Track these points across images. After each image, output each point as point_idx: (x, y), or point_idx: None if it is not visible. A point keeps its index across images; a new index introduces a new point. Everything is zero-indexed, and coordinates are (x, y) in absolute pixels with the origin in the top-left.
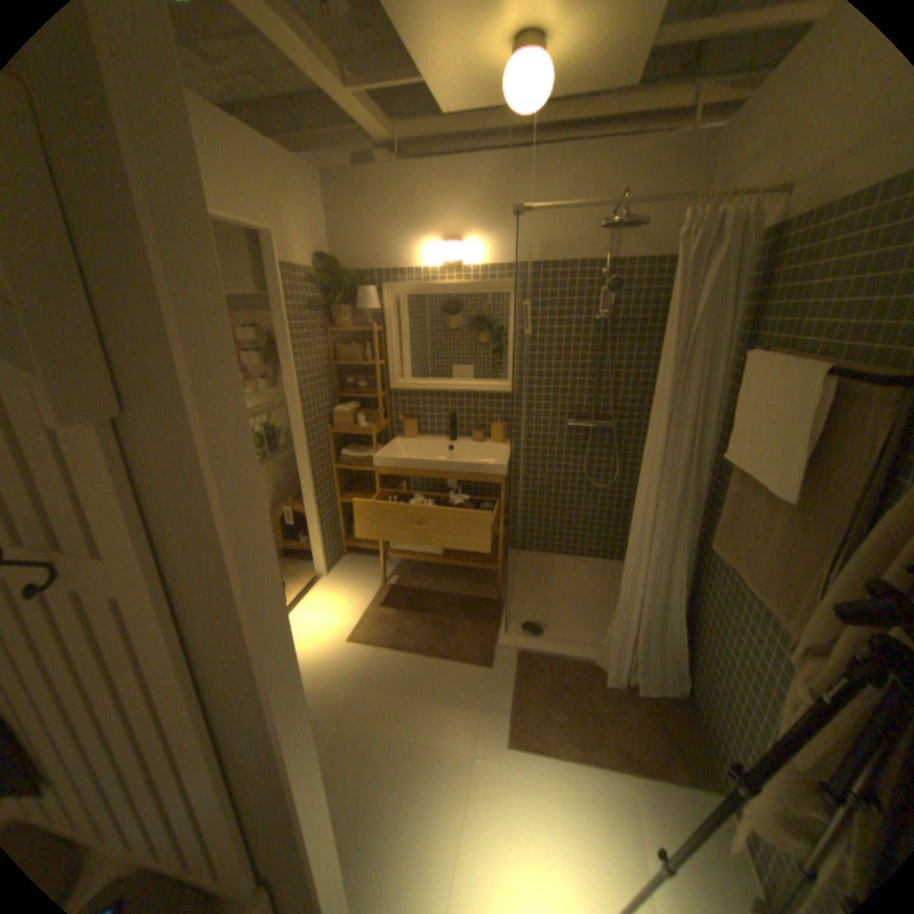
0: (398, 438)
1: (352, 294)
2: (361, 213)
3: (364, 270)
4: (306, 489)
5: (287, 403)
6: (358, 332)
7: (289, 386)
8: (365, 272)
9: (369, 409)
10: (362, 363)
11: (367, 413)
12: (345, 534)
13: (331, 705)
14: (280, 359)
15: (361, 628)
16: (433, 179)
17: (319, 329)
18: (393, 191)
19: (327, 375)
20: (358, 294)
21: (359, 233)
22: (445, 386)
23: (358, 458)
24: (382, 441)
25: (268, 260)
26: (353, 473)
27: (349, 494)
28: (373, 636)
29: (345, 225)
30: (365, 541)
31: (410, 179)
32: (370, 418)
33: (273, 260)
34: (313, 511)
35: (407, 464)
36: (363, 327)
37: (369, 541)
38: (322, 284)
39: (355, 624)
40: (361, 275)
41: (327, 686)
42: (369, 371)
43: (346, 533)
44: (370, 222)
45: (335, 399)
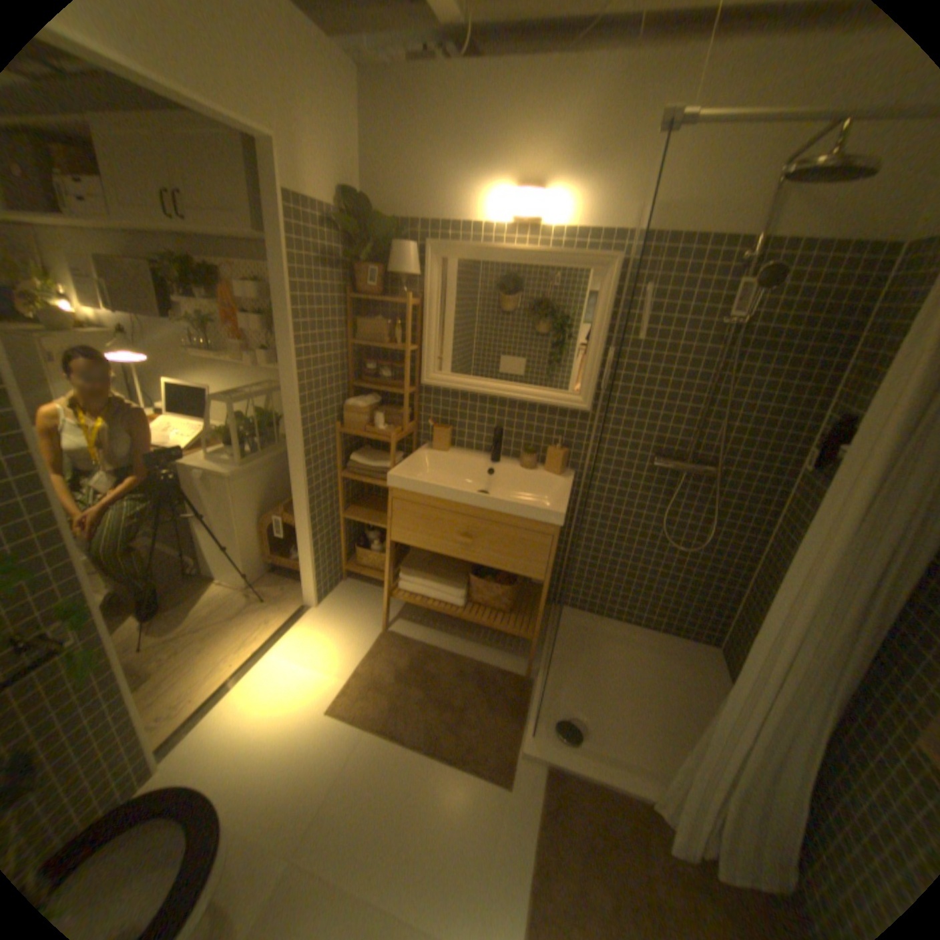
0: (425, 449)
1: (386, 252)
2: (409, 136)
3: (404, 218)
4: (299, 503)
5: (283, 390)
6: (388, 304)
7: (286, 368)
8: (406, 221)
9: (393, 405)
10: (388, 347)
11: (388, 414)
12: (347, 556)
13: (288, 821)
14: (276, 330)
15: (348, 695)
16: (518, 91)
17: (336, 294)
18: (457, 105)
19: (343, 357)
20: (394, 252)
21: (403, 164)
22: (494, 391)
23: (370, 468)
24: (404, 450)
25: (268, 185)
26: (363, 485)
27: (356, 511)
28: (361, 710)
29: (386, 151)
30: (369, 569)
31: (484, 89)
32: (392, 419)
33: (274, 185)
34: (306, 530)
35: (432, 489)
36: (395, 298)
37: (374, 570)
38: (346, 231)
39: (341, 687)
40: (400, 225)
41: (288, 786)
42: (398, 357)
43: (348, 556)
44: (420, 150)
45: (350, 388)
